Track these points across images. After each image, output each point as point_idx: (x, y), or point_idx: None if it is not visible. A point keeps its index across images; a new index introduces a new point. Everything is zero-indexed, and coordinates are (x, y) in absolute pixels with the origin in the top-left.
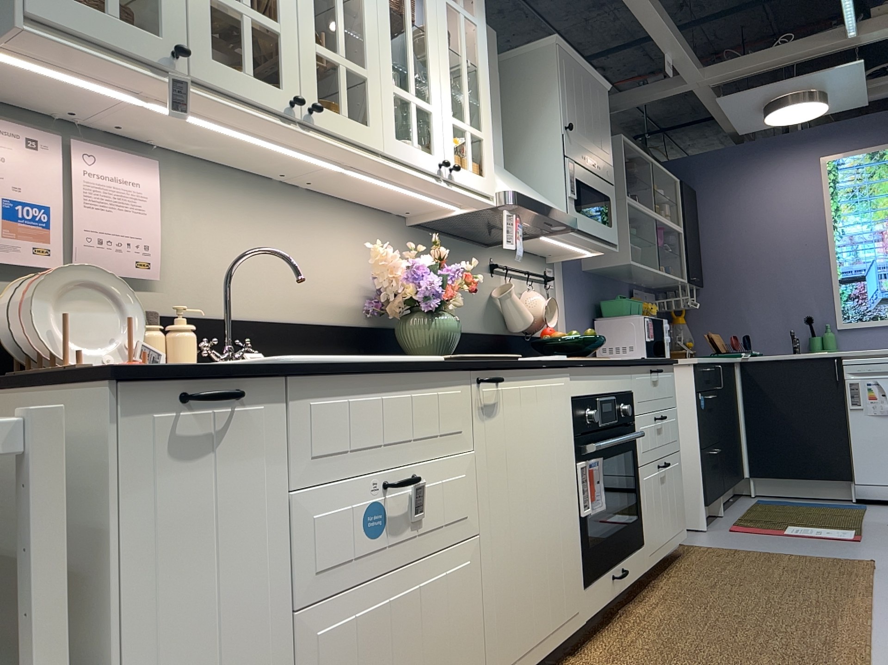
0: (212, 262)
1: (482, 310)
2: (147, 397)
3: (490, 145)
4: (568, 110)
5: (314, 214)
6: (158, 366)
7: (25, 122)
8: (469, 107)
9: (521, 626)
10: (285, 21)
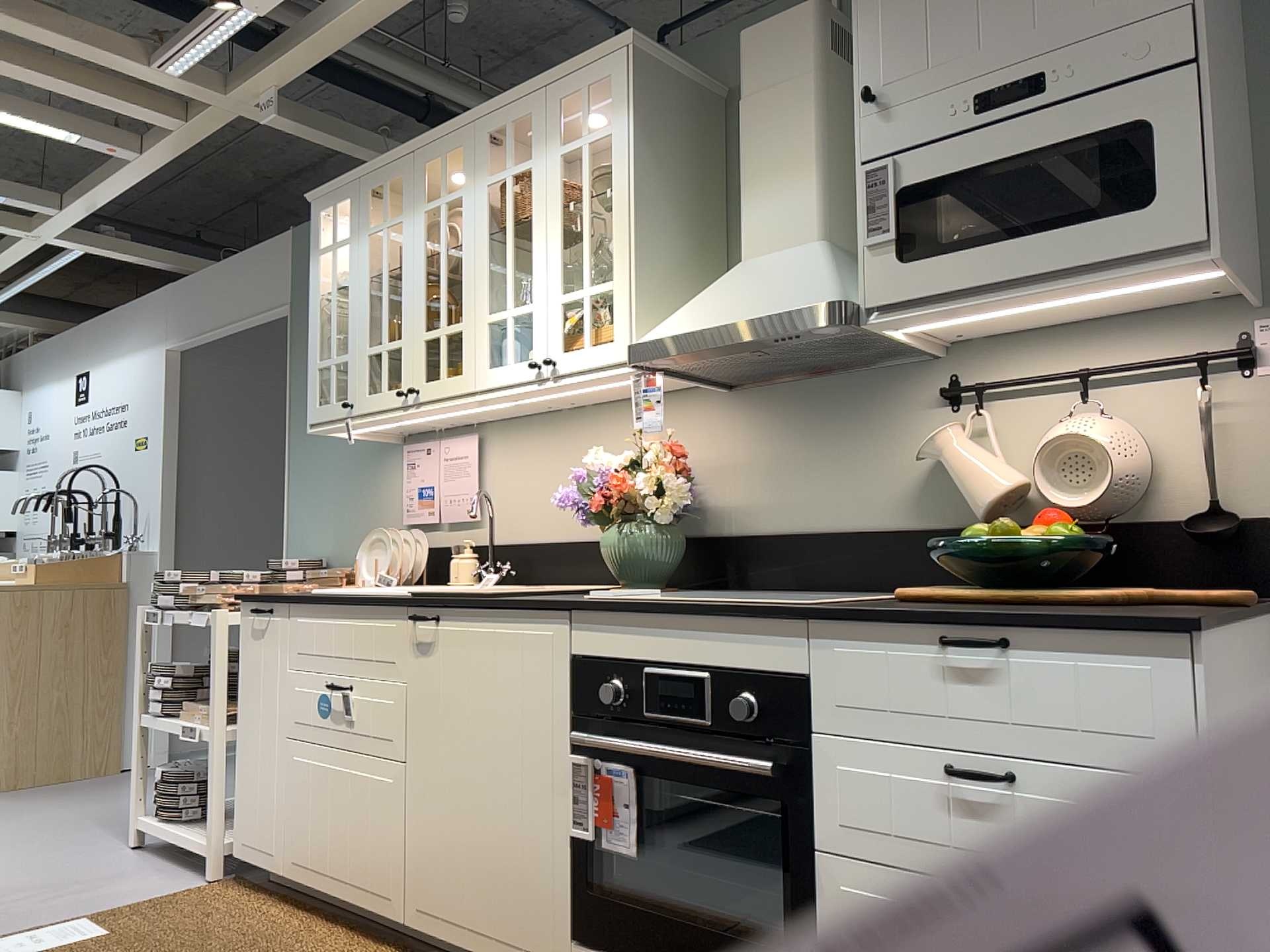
0: (514, 498)
1: (903, 486)
2: (249, 608)
3: (622, 289)
4: (881, 51)
5: (598, 426)
6: (263, 594)
7: (429, 437)
8: (588, 261)
9: (446, 888)
10: (404, 333)
